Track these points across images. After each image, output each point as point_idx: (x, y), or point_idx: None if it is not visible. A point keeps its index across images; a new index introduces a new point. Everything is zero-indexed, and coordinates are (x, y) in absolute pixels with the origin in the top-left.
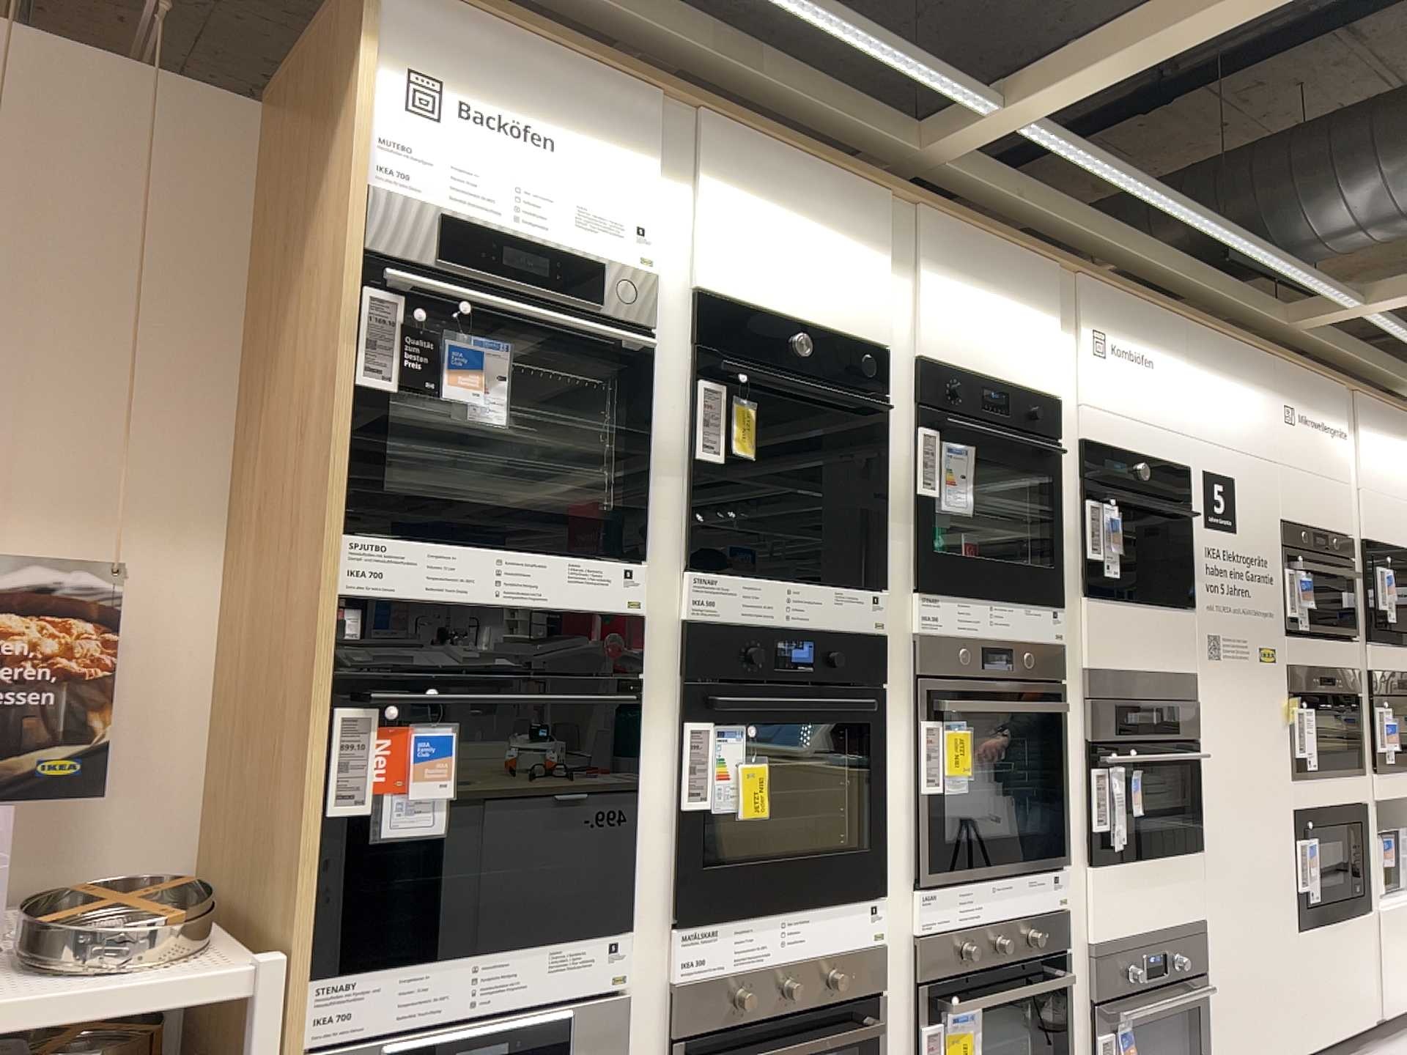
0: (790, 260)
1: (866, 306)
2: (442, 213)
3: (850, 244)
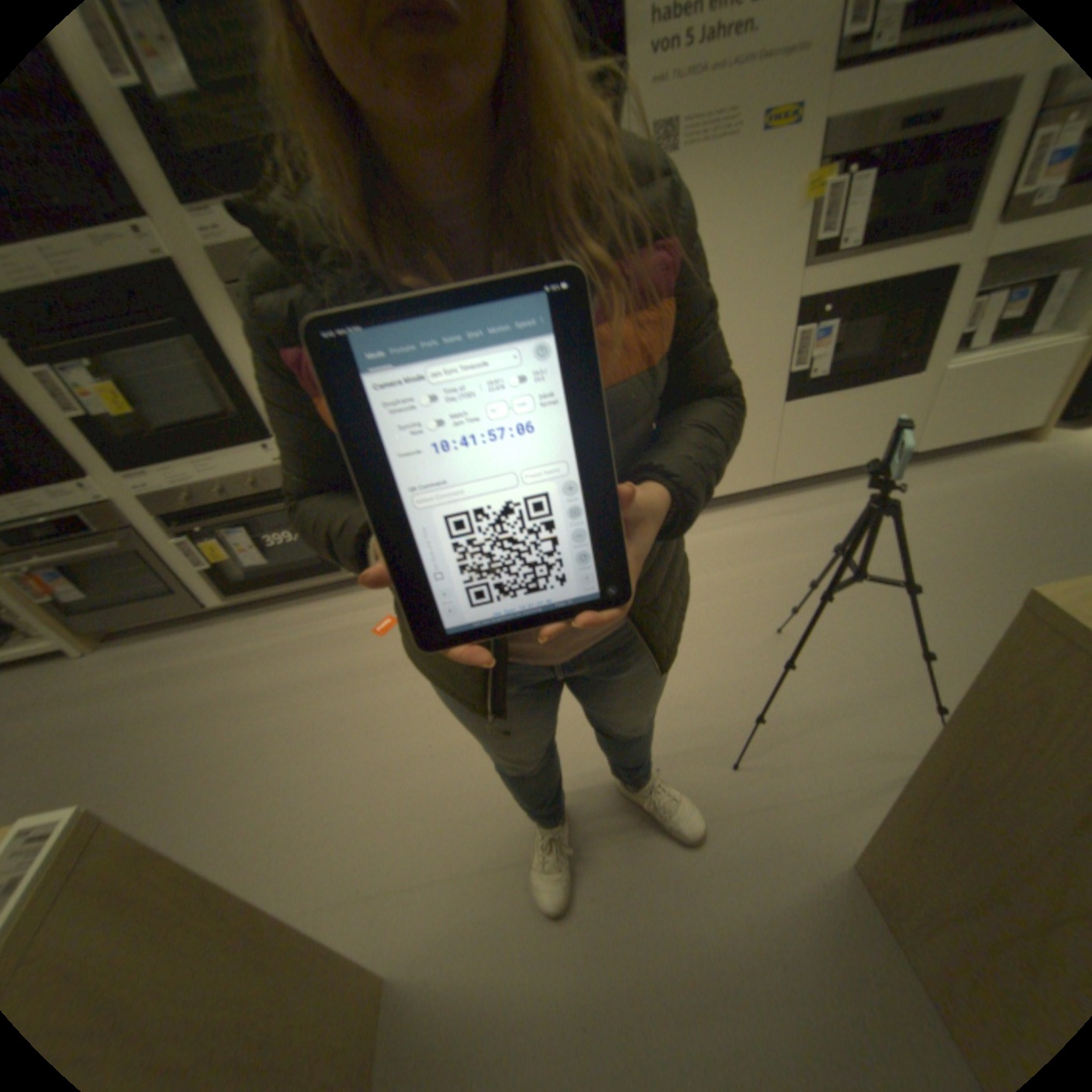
0: None
1: None
2: None
3: None
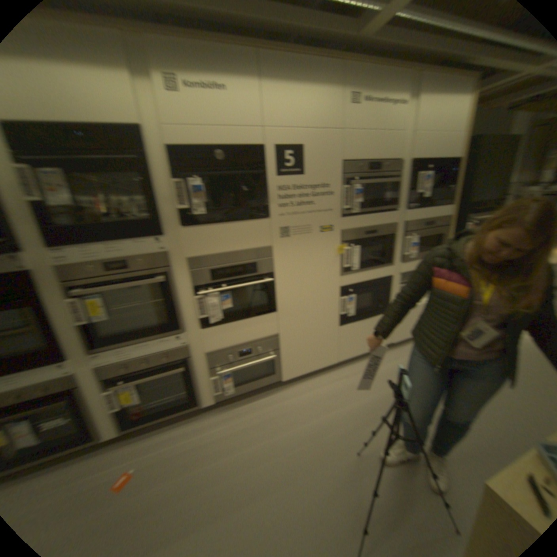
0: None
1: None
2: None
3: None
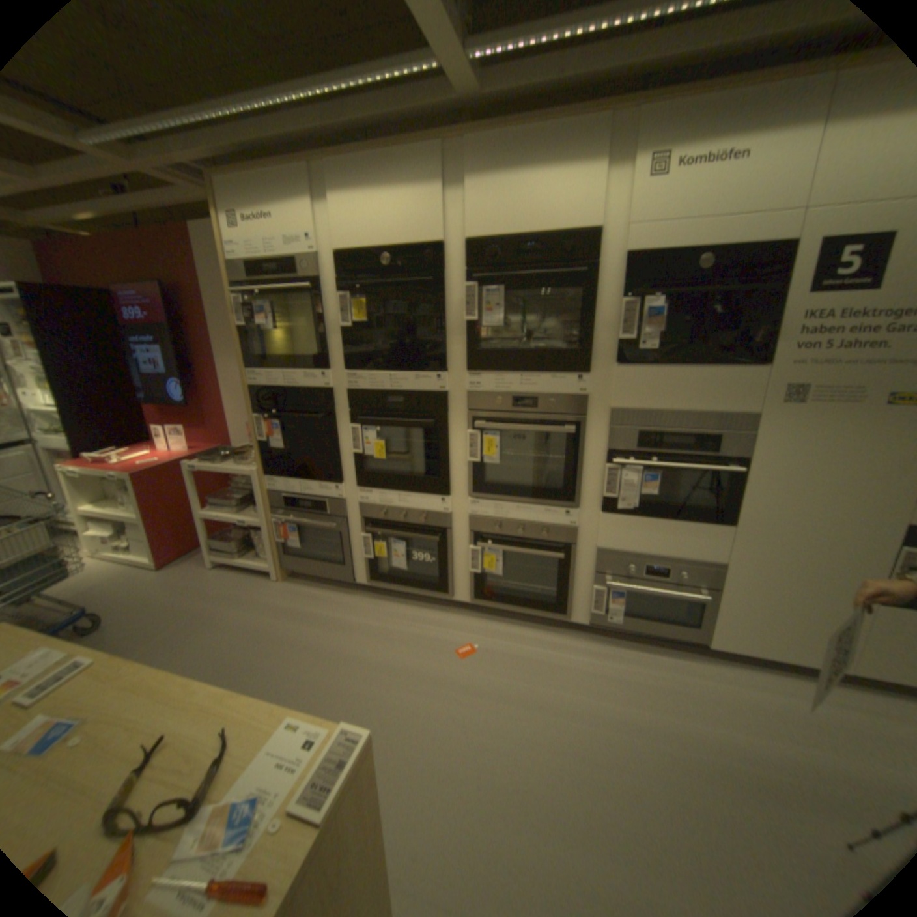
0: (377, 210)
1: (429, 216)
2: (237, 257)
3: (415, 180)
